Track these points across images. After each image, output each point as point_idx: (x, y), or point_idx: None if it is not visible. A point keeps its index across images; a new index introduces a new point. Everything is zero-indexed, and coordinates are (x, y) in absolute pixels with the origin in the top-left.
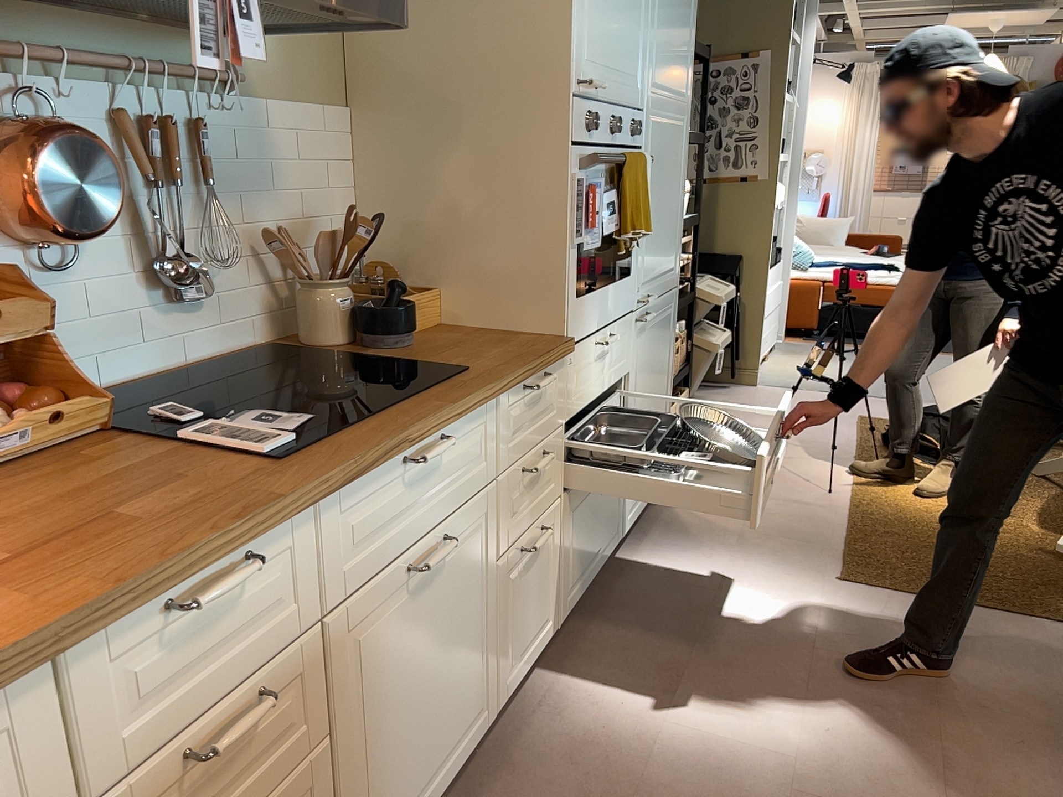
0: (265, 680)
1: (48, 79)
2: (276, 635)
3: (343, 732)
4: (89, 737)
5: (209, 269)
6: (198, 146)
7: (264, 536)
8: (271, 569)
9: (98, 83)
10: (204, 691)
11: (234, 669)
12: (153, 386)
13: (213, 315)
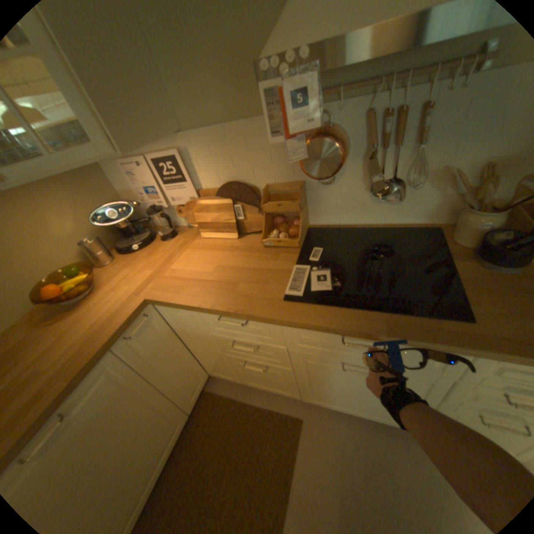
0: (262, 345)
1: (336, 99)
2: (266, 340)
3: (301, 373)
4: (207, 324)
5: (412, 184)
6: (427, 115)
7: (250, 320)
8: (262, 326)
9: (364, 93)
10: (239, 335)
11: (249, 337)
12: (361, 228)
13: (408, 206)
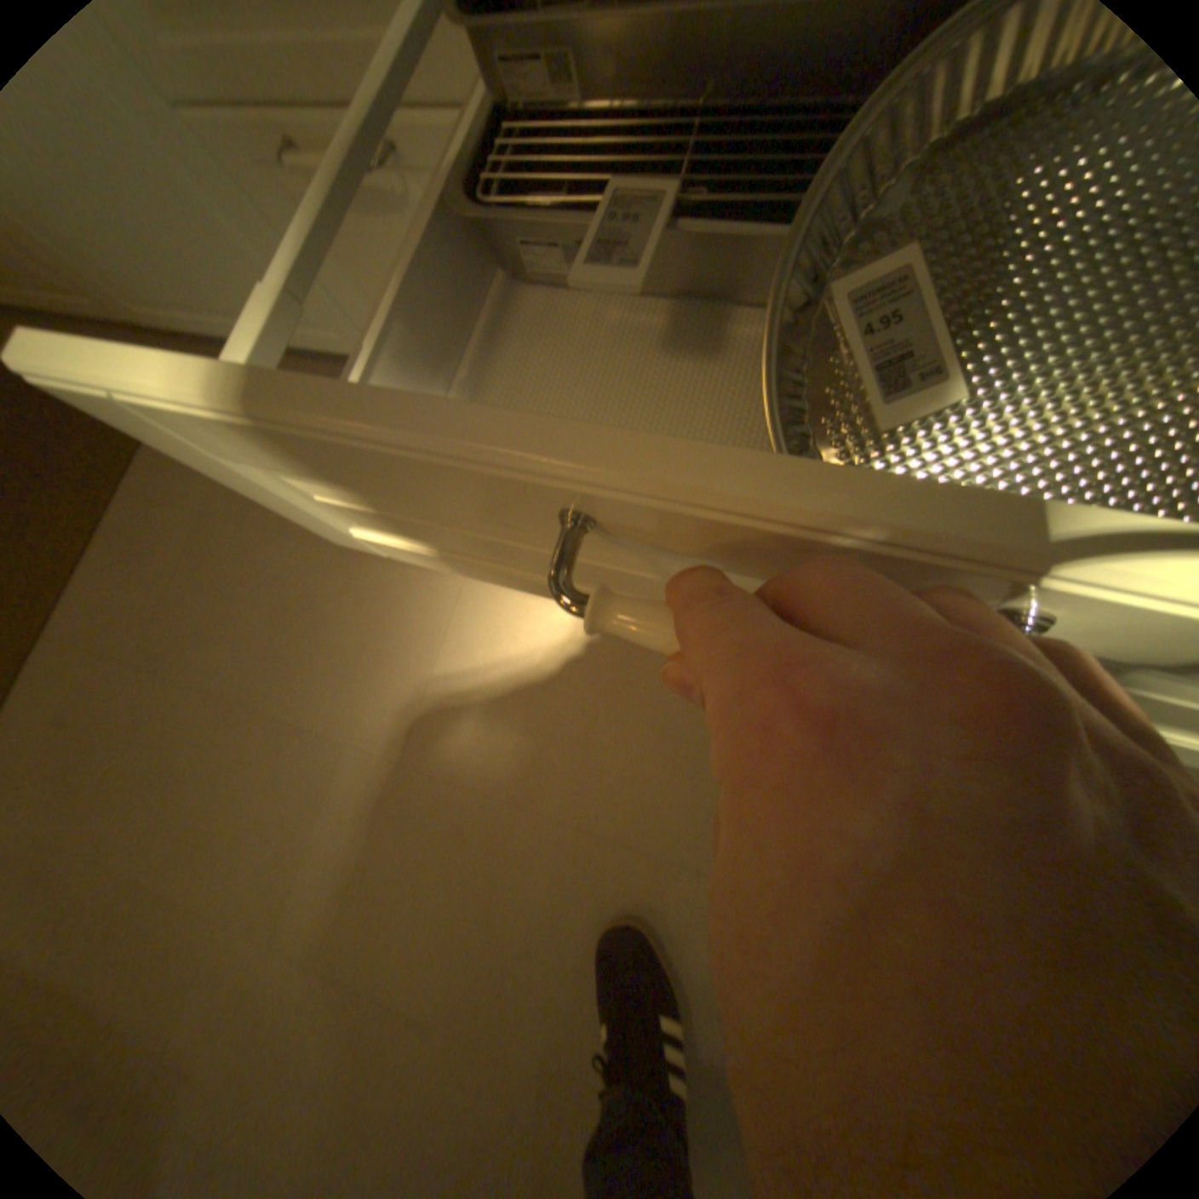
0: None
1: None
2: None
3: None
4: None
5: None
6: None
7: None
8: None
9: None
10: None
11: None
12: None
13: None
